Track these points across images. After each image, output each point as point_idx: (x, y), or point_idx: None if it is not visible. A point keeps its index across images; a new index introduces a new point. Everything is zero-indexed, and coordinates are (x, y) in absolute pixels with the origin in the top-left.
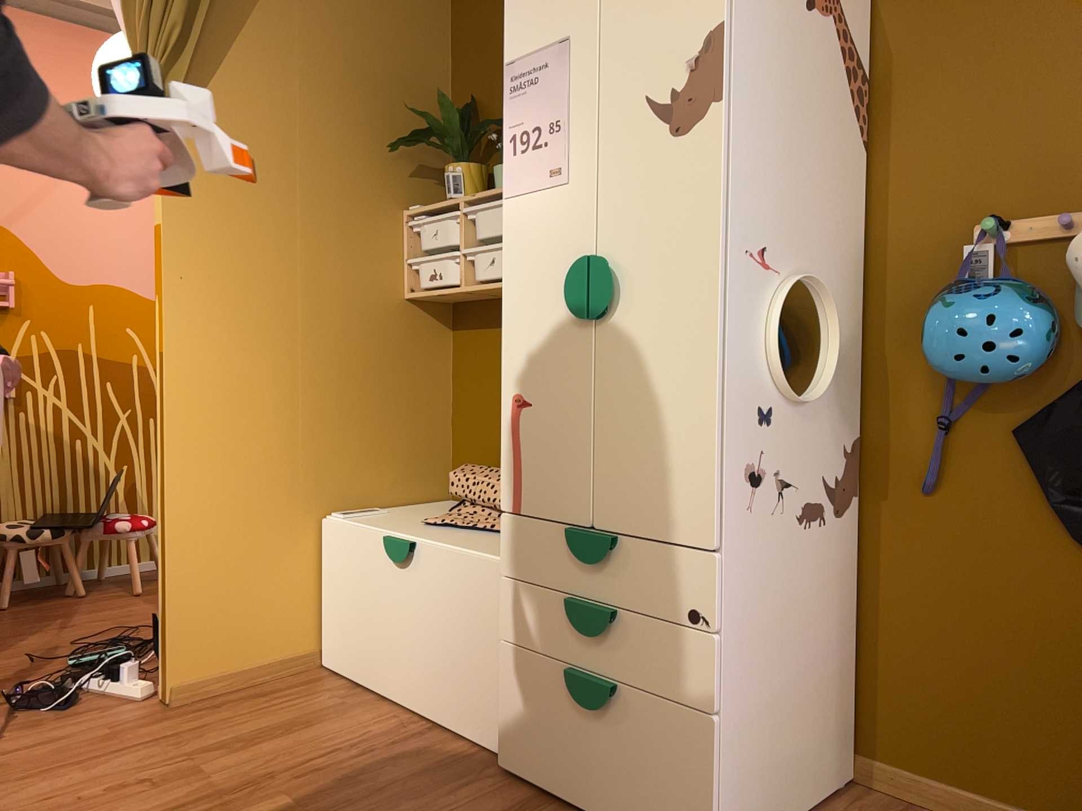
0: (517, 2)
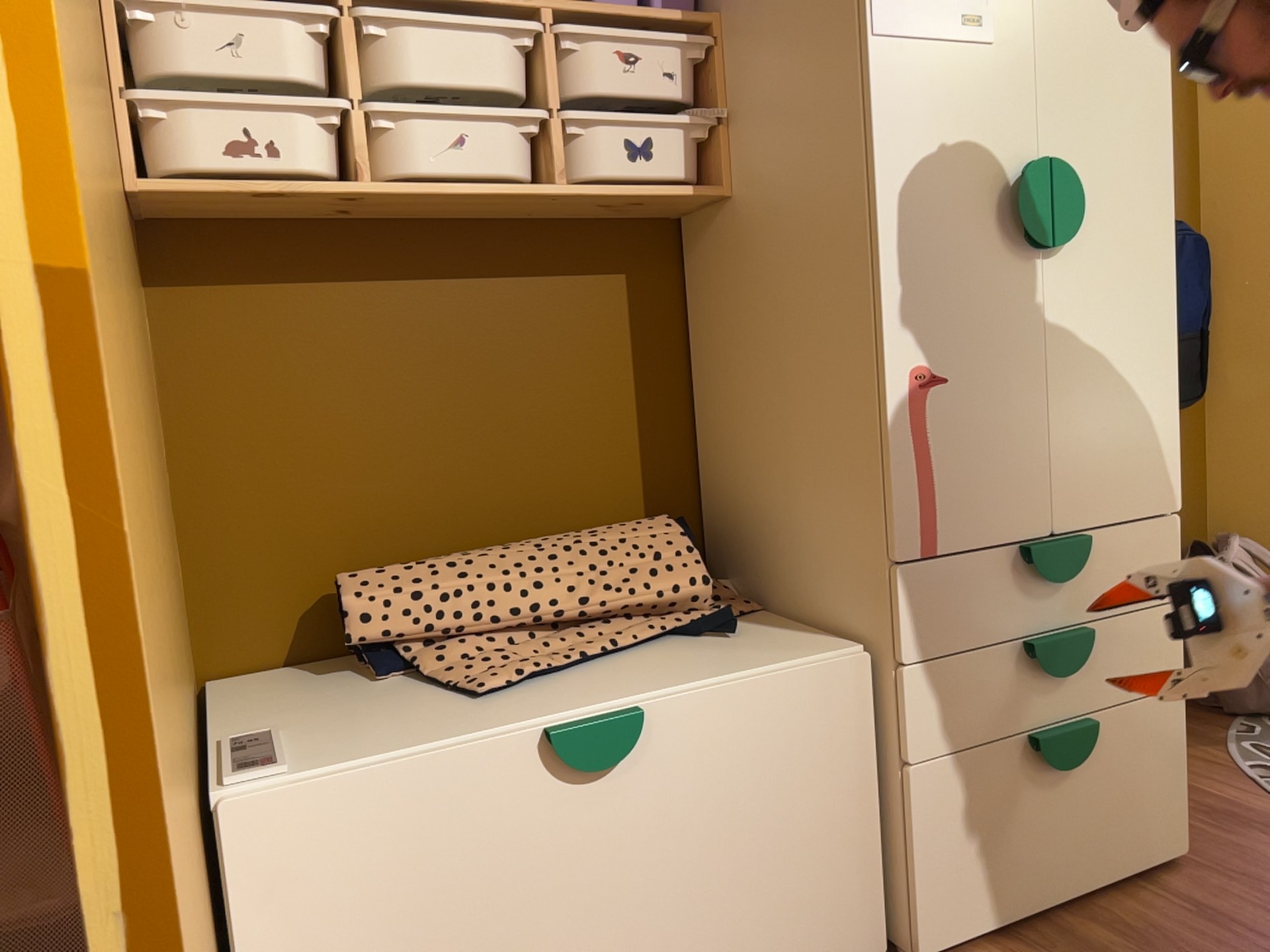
0: None
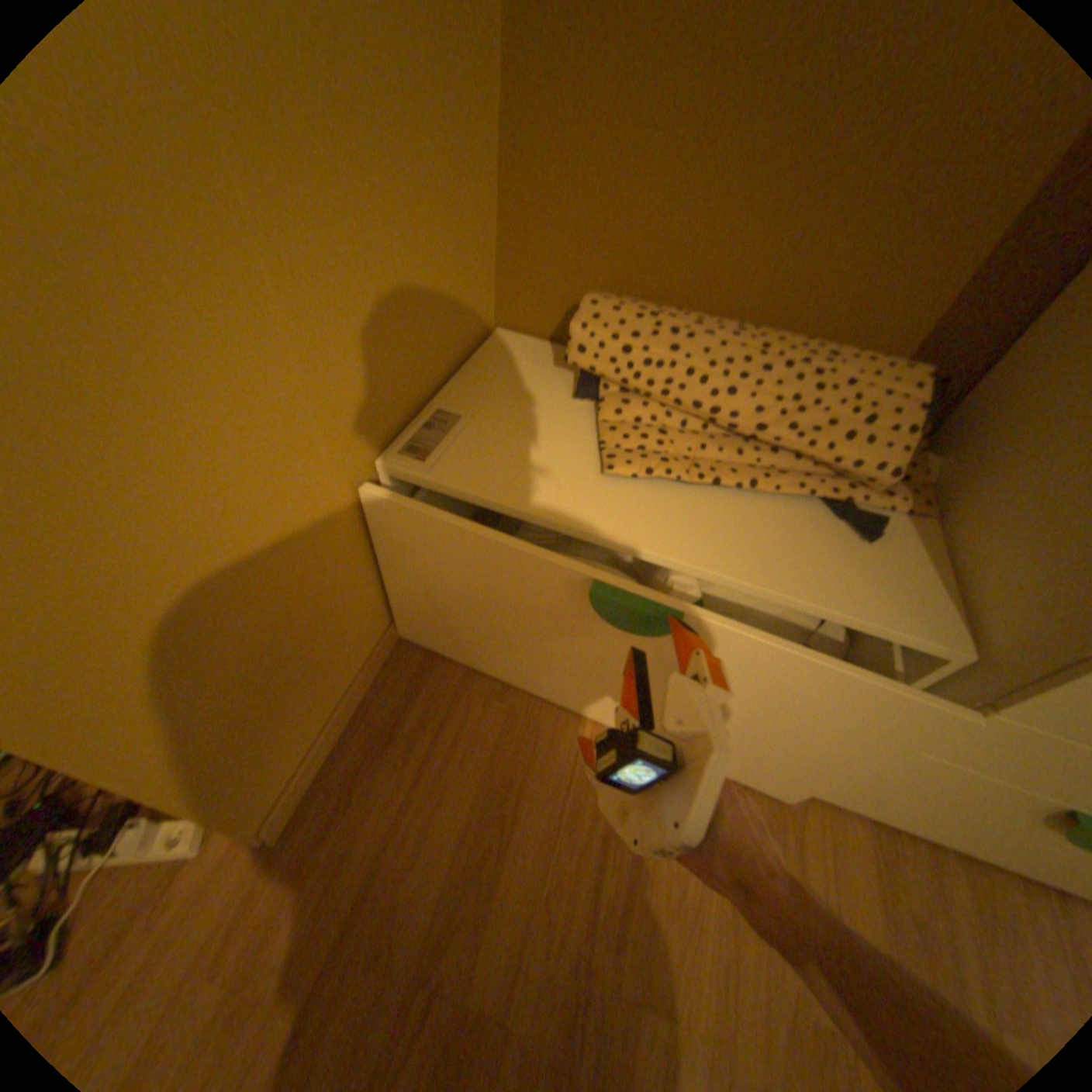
0: None
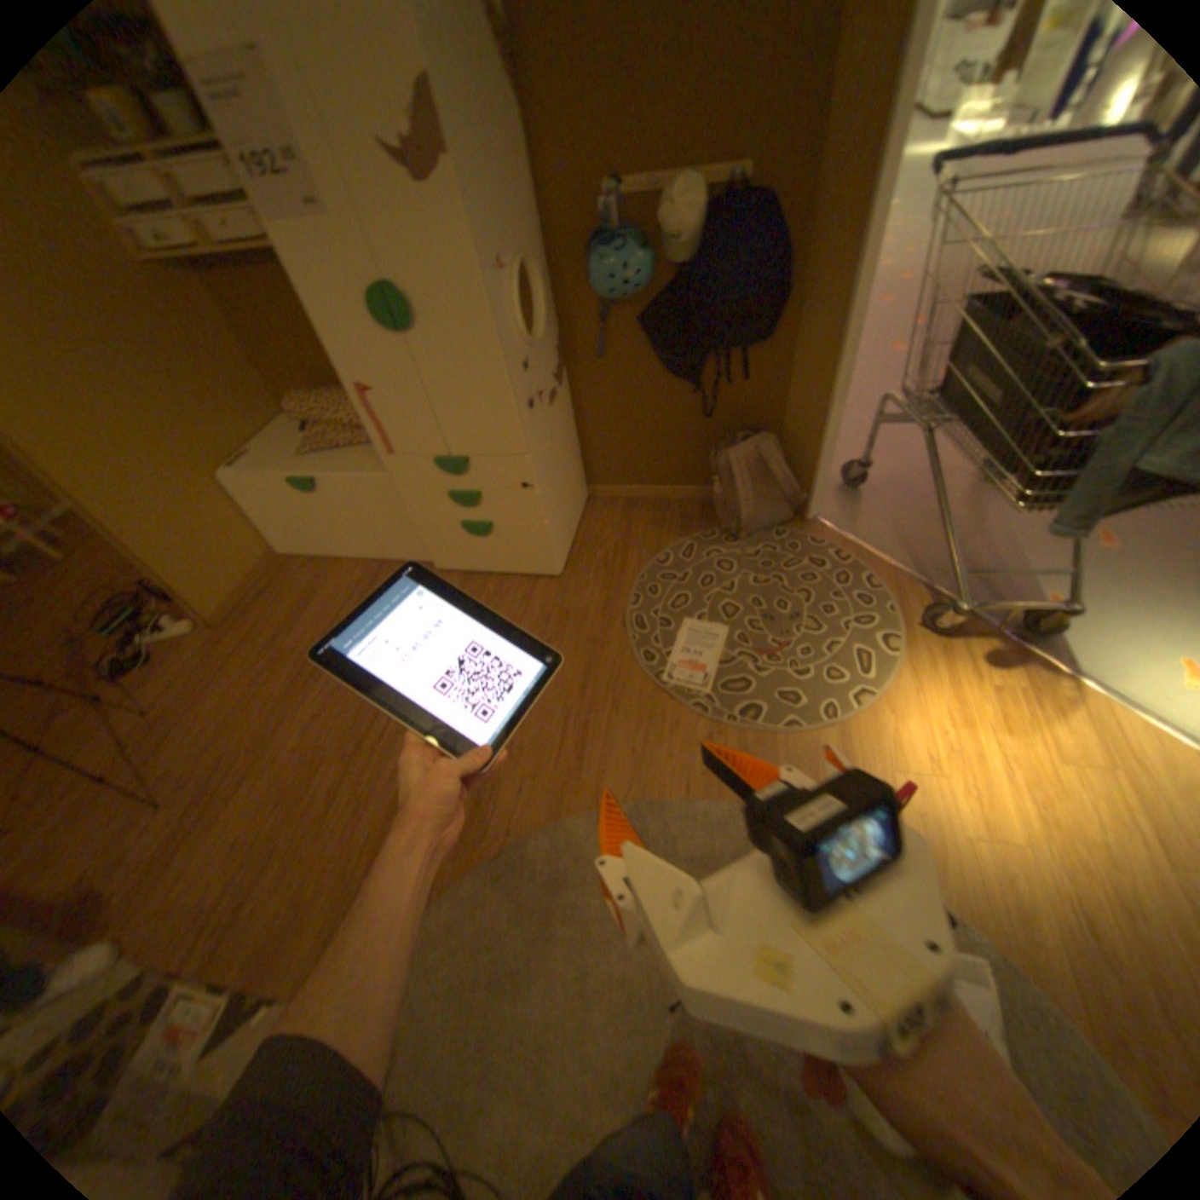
0: None
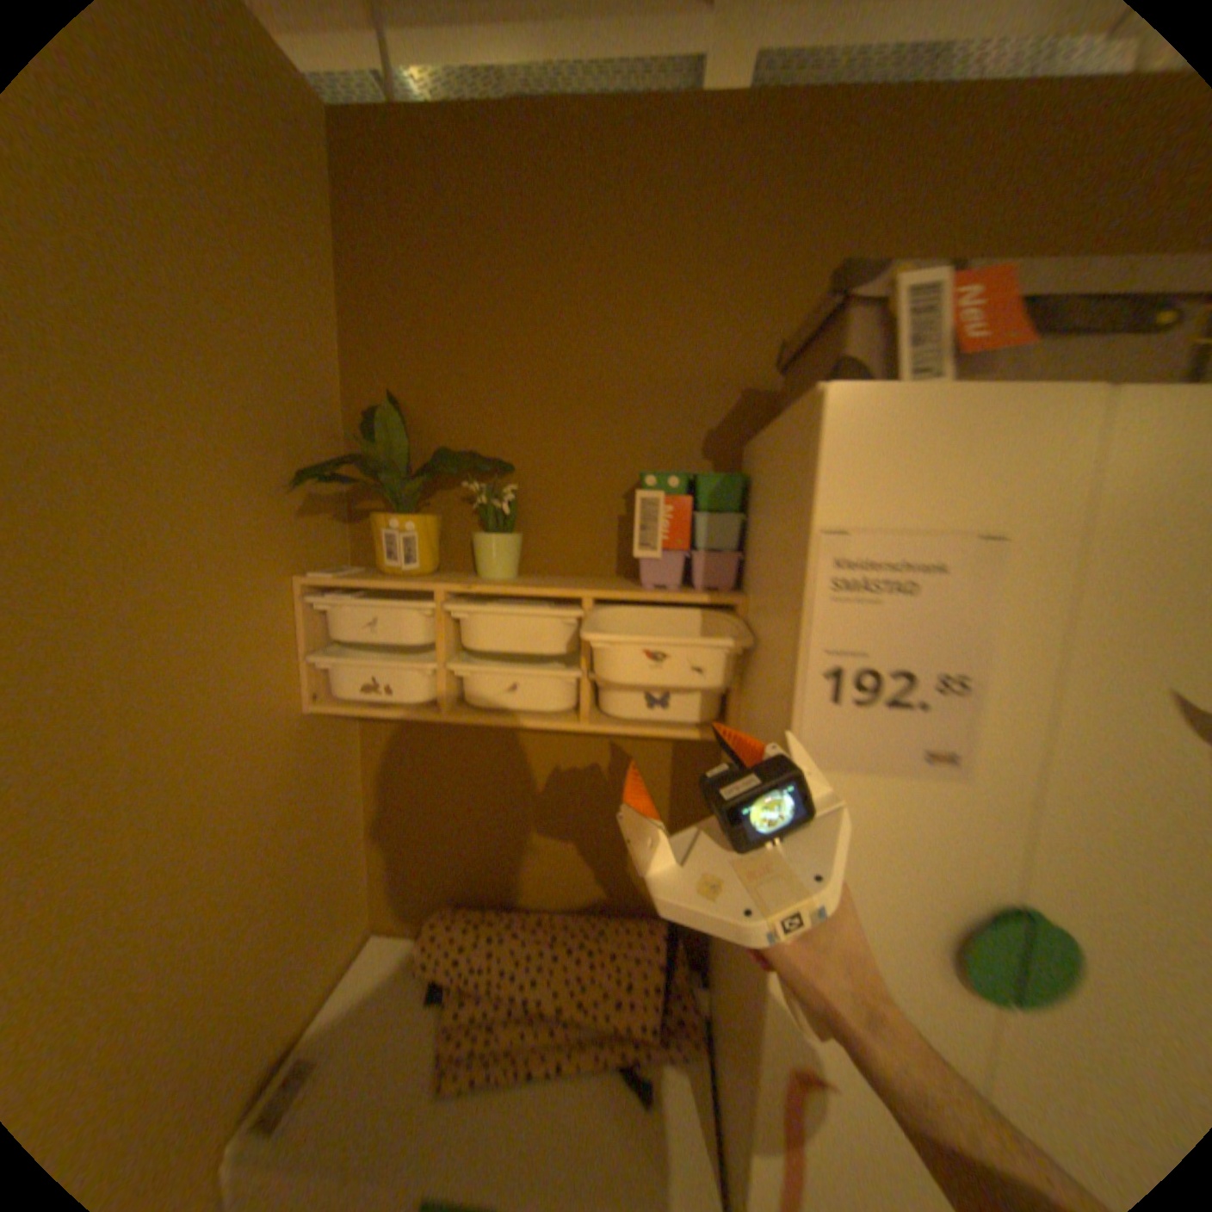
0: (869, 409)
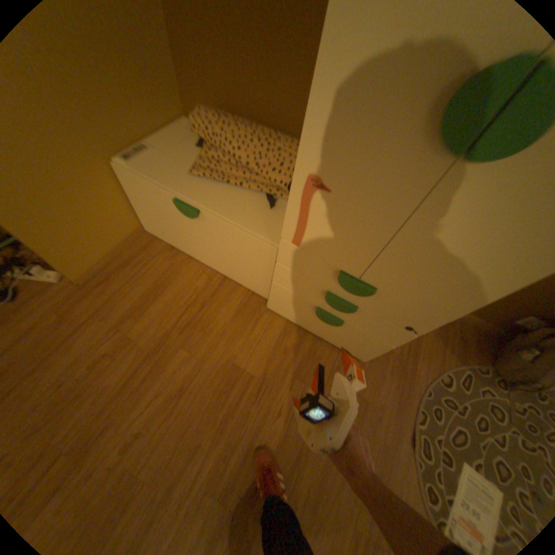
0: None
